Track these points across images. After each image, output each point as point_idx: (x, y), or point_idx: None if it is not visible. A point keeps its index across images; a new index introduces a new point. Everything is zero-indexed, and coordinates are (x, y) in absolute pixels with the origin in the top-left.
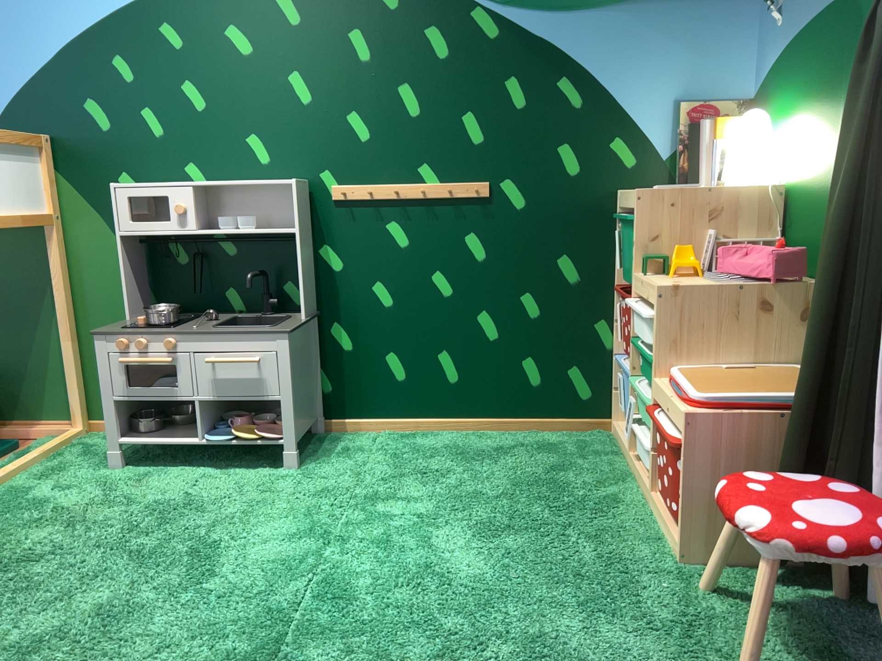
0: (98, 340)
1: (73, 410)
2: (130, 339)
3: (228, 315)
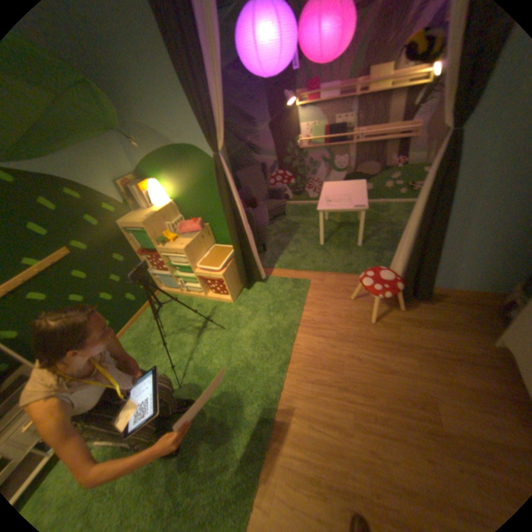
0: None
1: None
2: None
3: None
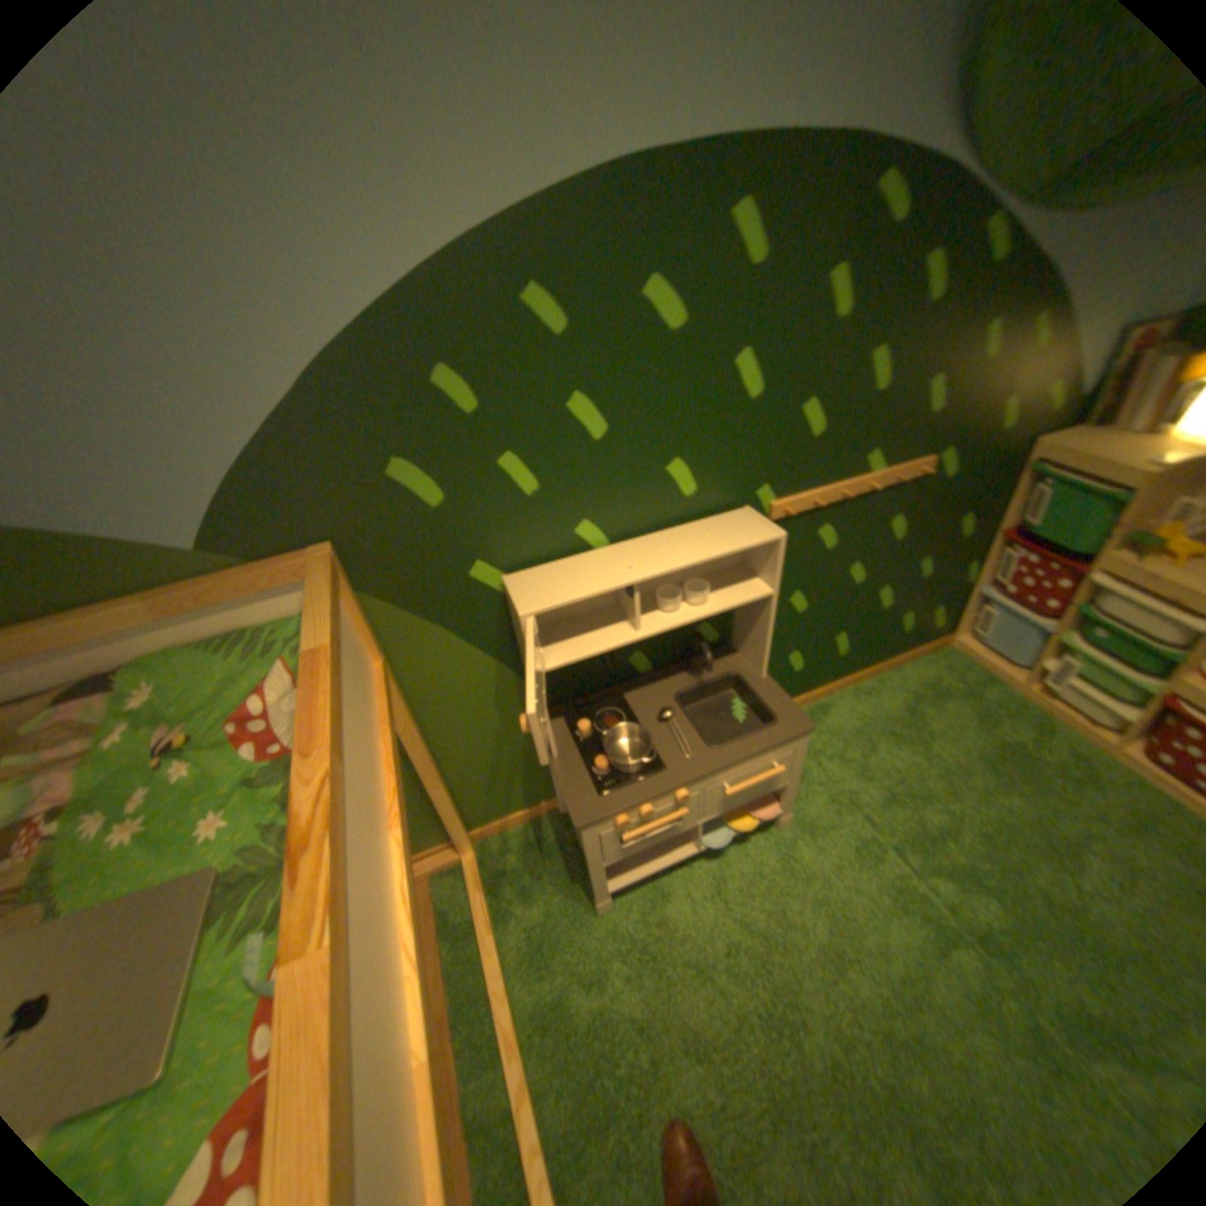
0: (589, 830)
1: (458, 842)
2: (630, 812)
3: (657, 692)
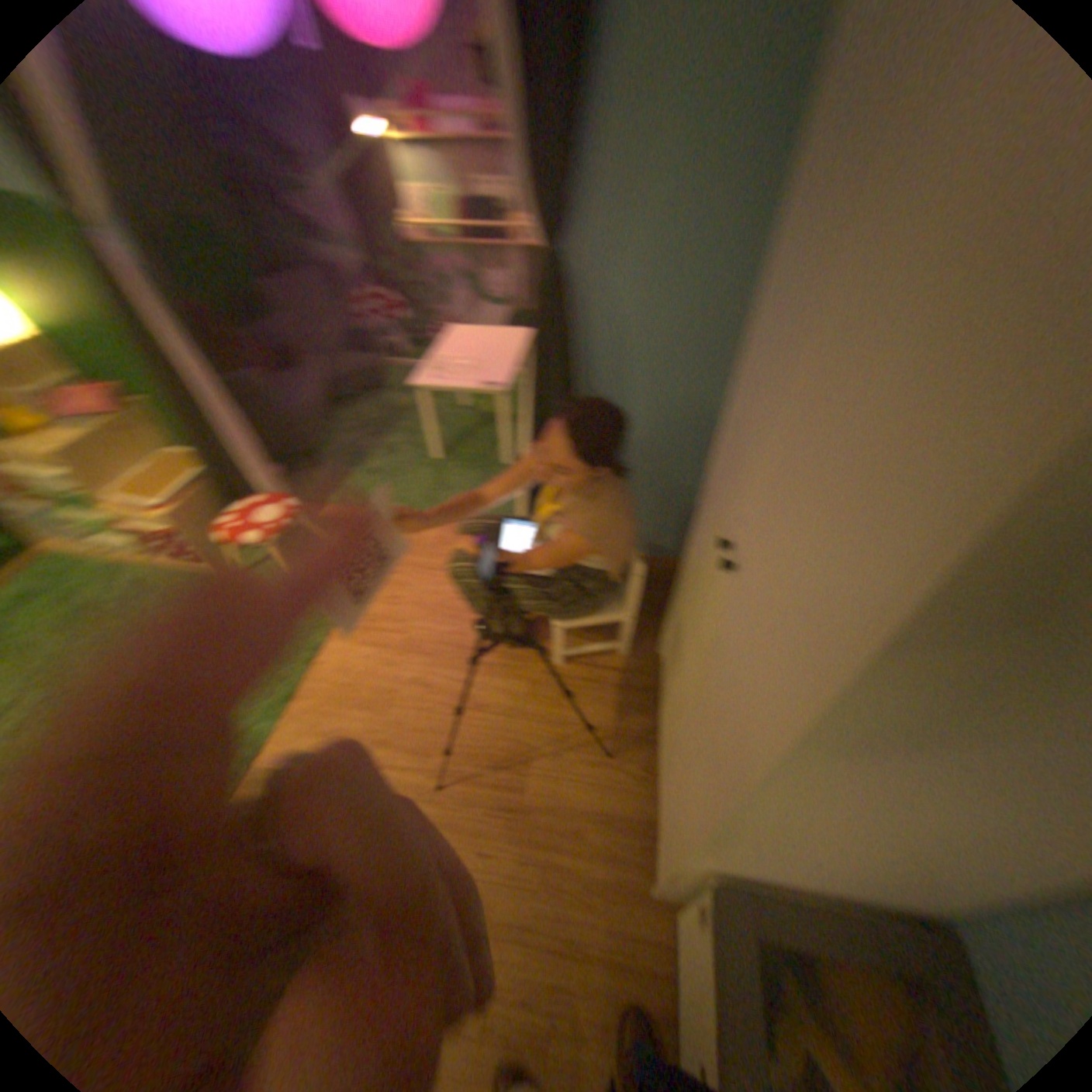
0: None
1: None
2: None
3: None
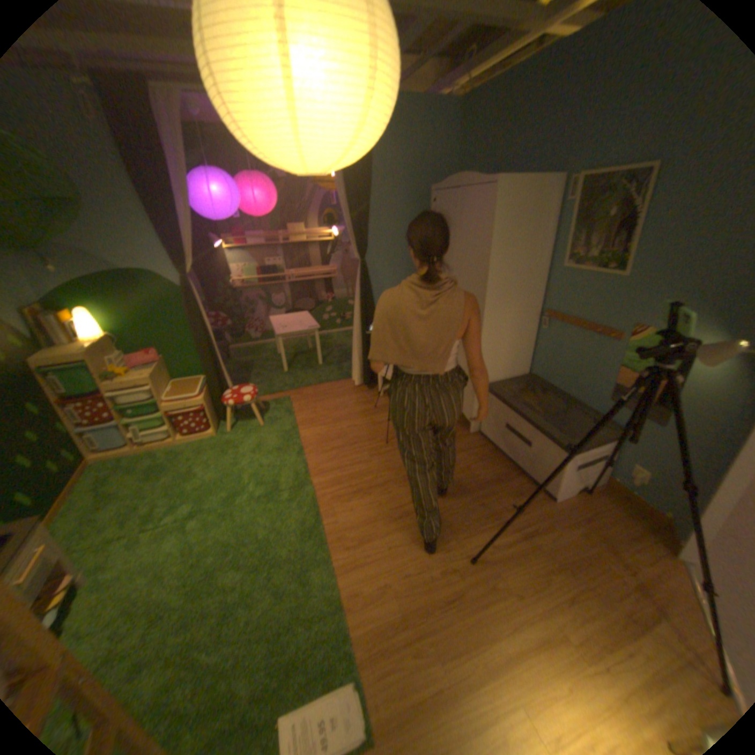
0: None
1: None
2: None
3: None
